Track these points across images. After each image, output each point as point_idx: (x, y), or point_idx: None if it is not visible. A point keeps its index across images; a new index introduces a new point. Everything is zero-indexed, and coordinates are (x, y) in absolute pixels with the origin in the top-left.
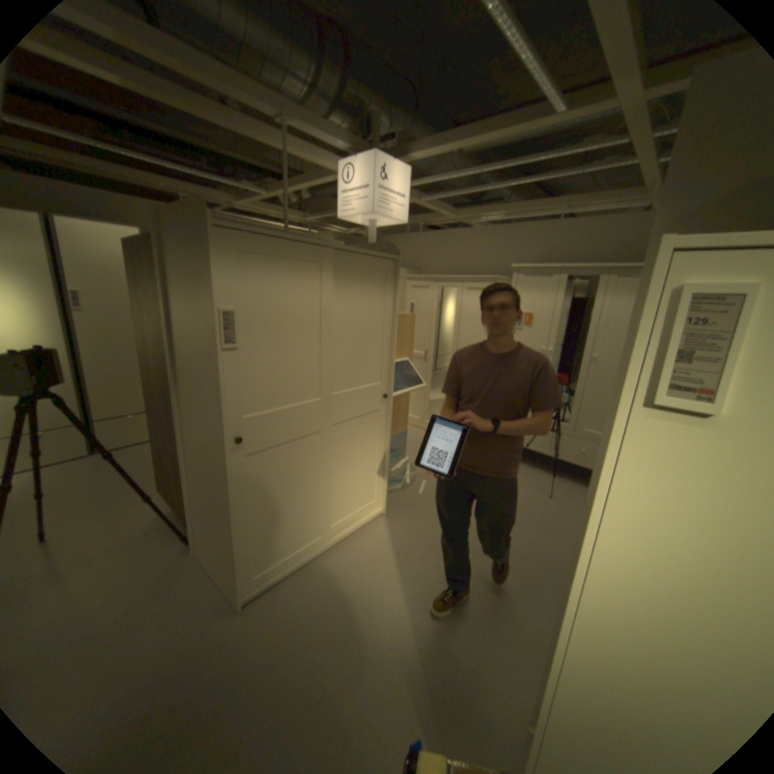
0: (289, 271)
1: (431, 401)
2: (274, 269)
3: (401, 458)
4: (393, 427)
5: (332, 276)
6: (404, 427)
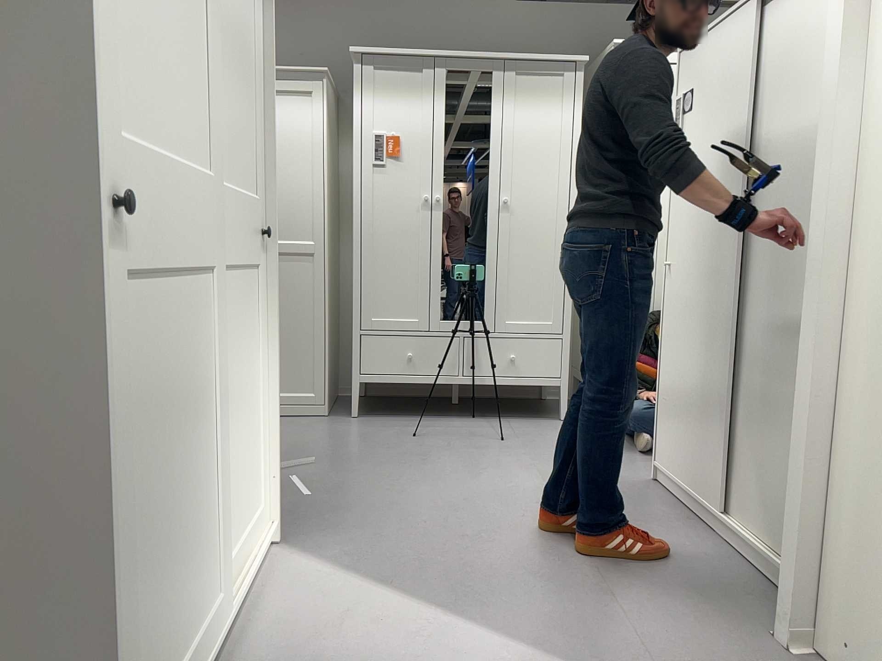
0: None
1: None
2: None
3: None
4: None
5: None
6: None
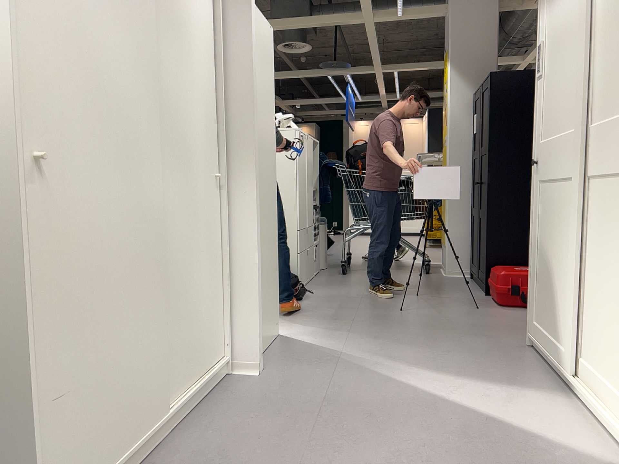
0: None
1: None
2: None
3: None
4: None
5: None
6: None
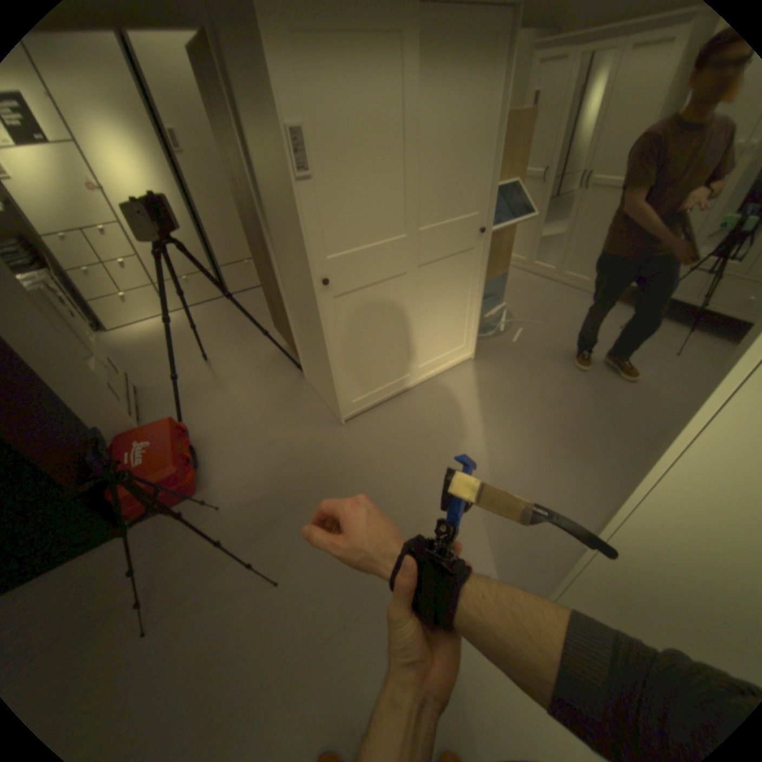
0: (360, 54)
1: (545, 237)
2: (341, 55)
3: (498, 305)
4: (491, 269)
5: (418, 54)
6: (504, 269)
